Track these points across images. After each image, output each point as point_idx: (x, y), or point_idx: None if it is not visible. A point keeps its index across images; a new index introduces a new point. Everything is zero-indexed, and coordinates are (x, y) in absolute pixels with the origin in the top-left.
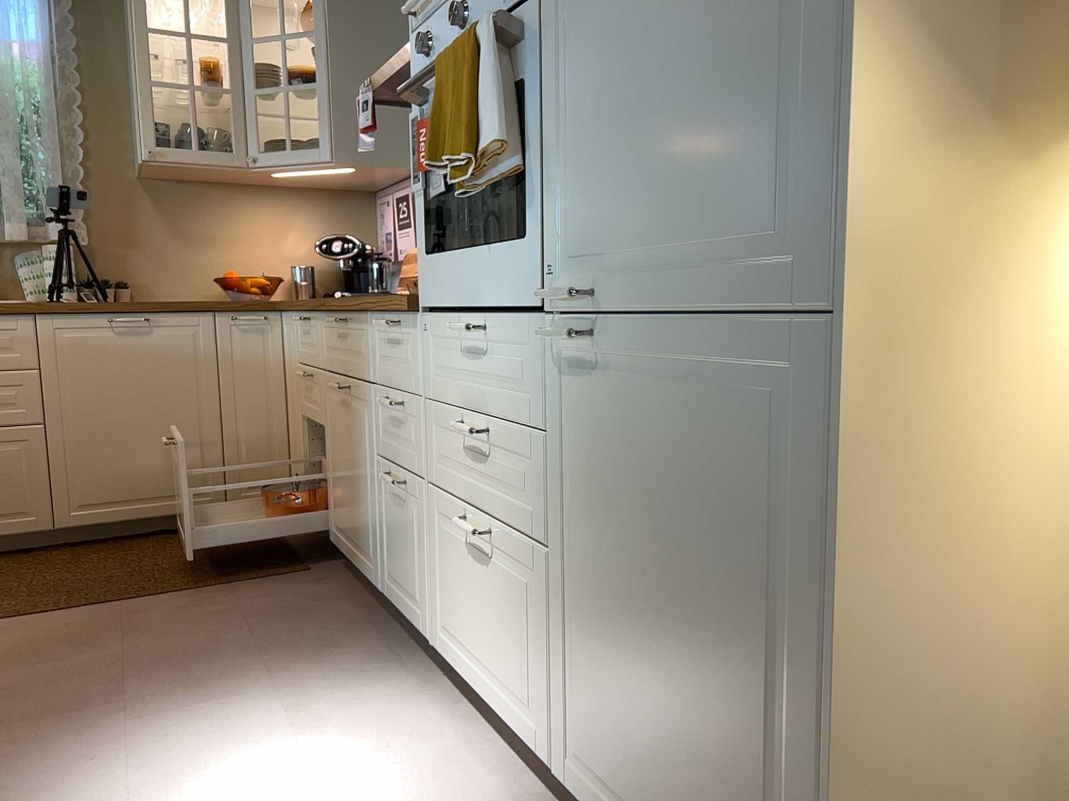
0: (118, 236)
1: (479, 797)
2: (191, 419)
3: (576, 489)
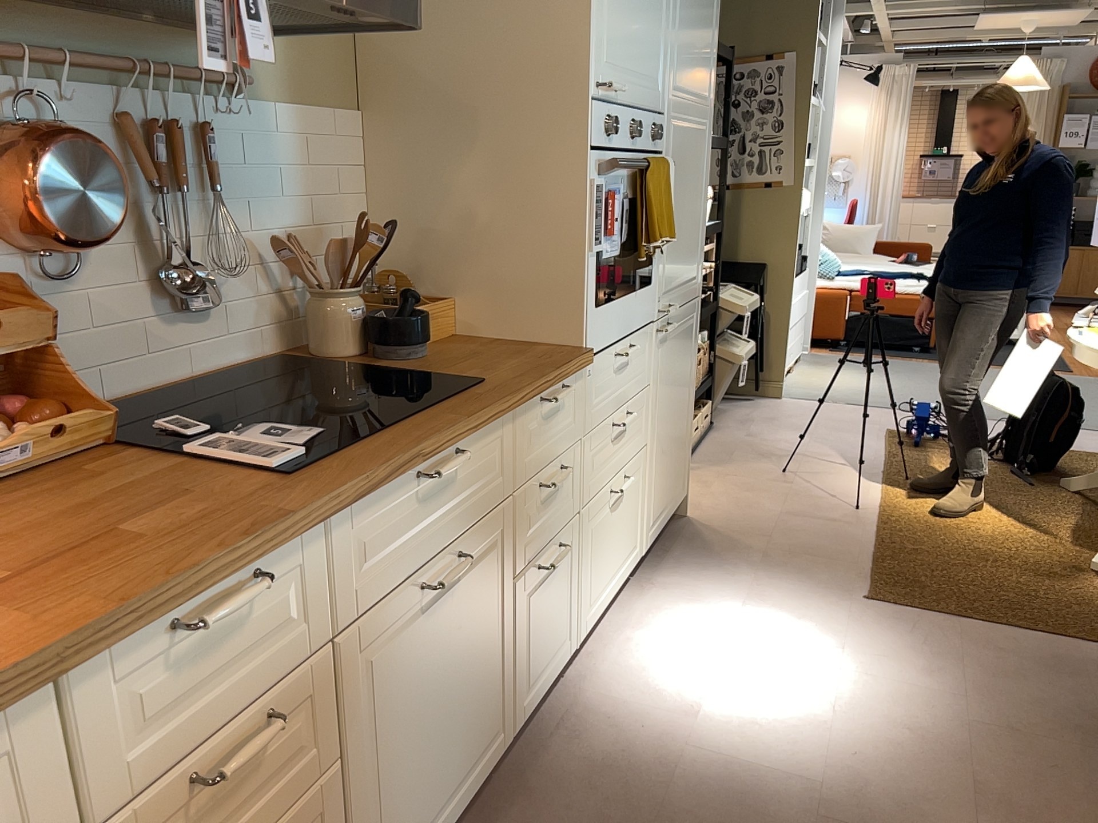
0: None
1: (648, 610)
2: None
3: (657, 399)
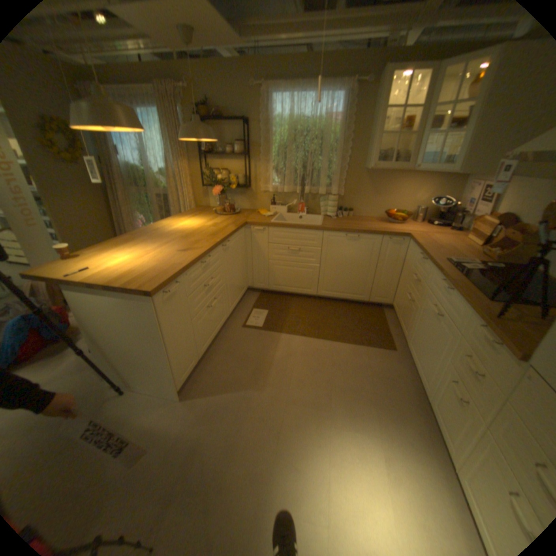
0: (353, 191)
1: None
2: (364, 271)
3: None
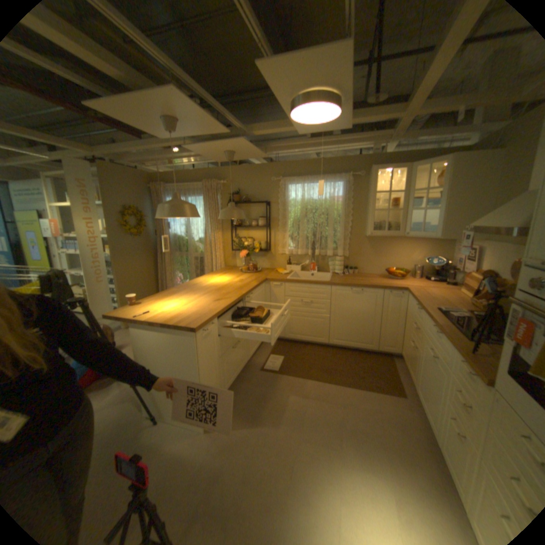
0: (356, 253)
1: None
2: (371, 321)
3: None
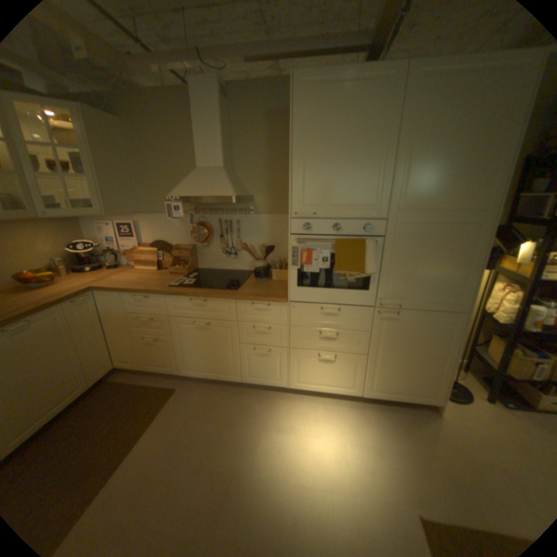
0: None
1: (340, 412)
2: (63, 360)
3: (380, 342)
